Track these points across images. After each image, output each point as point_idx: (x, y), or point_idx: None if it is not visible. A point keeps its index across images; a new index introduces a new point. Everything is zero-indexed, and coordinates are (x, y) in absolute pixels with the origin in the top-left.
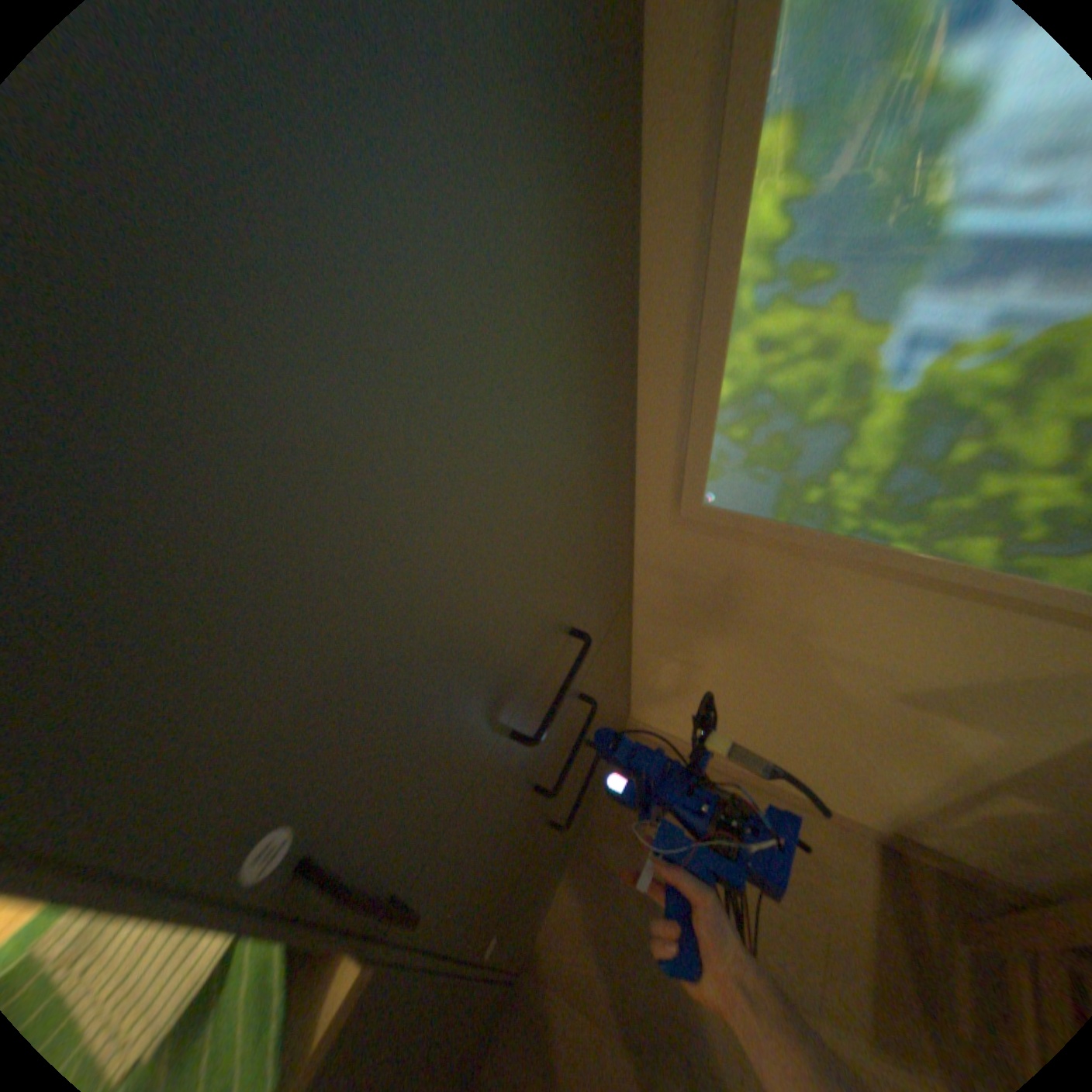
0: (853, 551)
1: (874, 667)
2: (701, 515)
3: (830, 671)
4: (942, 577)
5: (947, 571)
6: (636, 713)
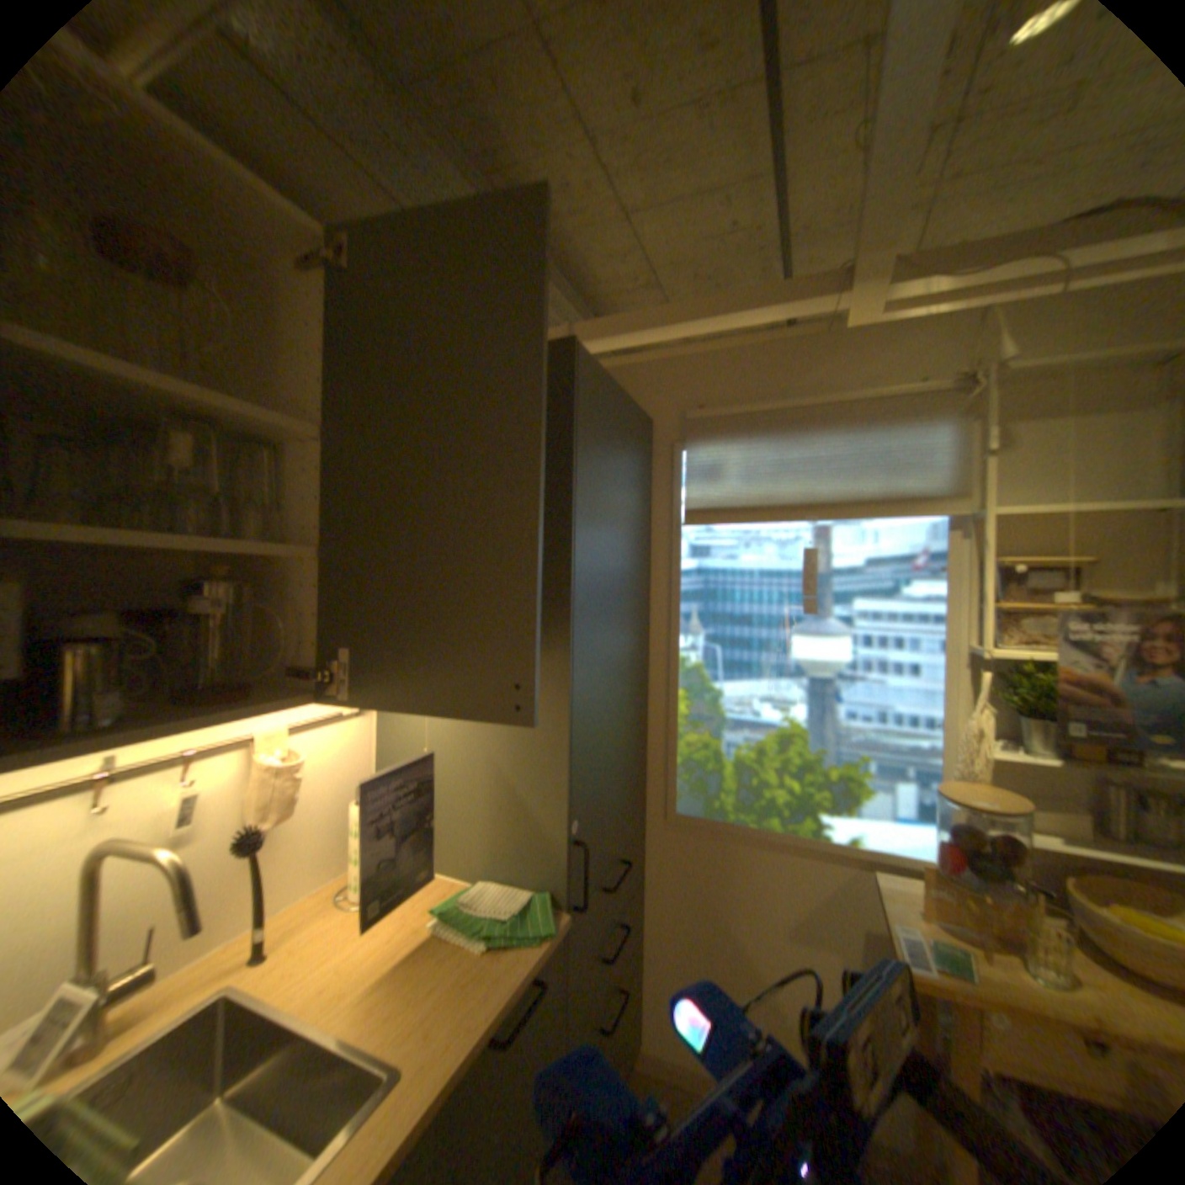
0: (737, 833)
1: (770, 916)
2: (676, 821)
3: (752, 927)
4: (771, 843)
5: (769, 837)
6: (646, 1042)
